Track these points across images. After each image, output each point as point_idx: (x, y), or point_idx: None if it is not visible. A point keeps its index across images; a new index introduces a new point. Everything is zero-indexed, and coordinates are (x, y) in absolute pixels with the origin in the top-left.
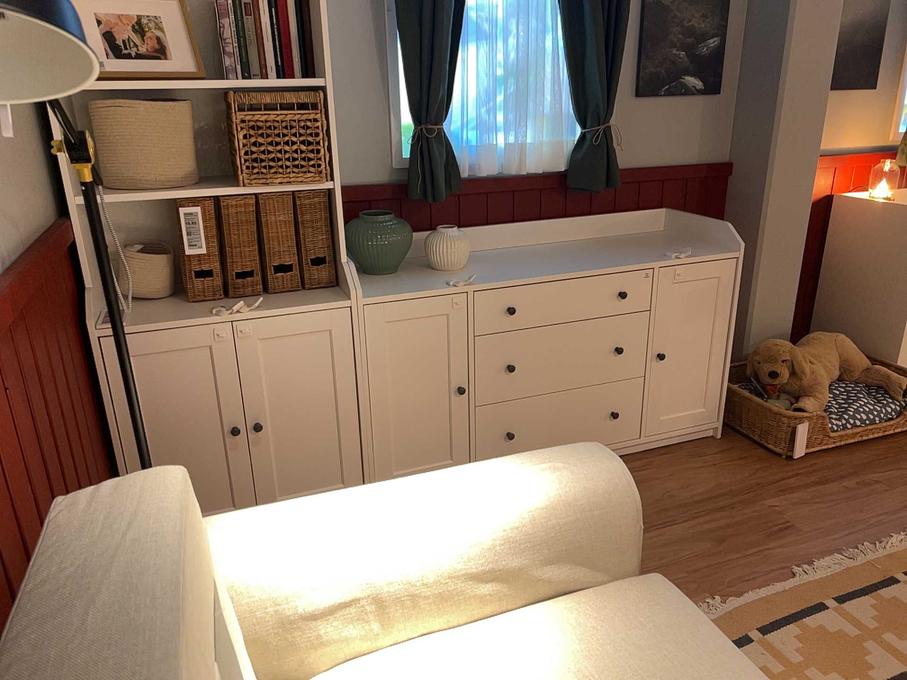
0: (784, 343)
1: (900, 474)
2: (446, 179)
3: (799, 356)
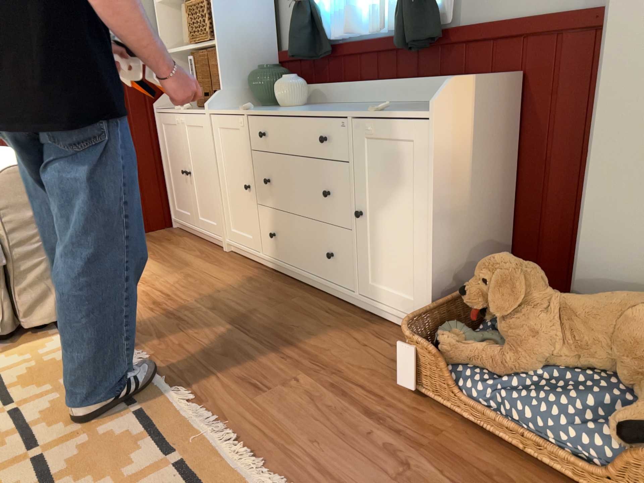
0: (521, 264)
1: None
2: (308, 42)
3: (515, 283)
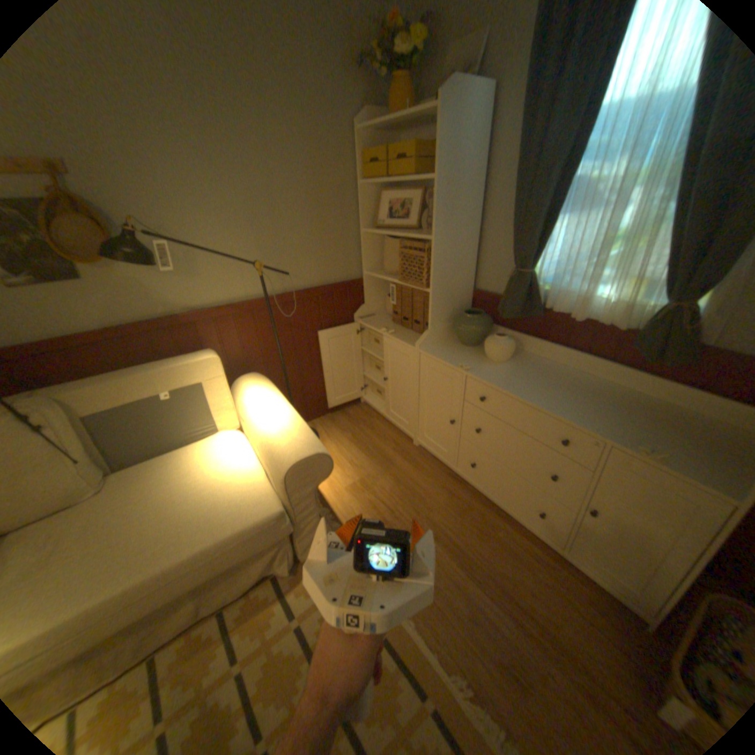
0: None
1: None
2: (524, 305)
3: None
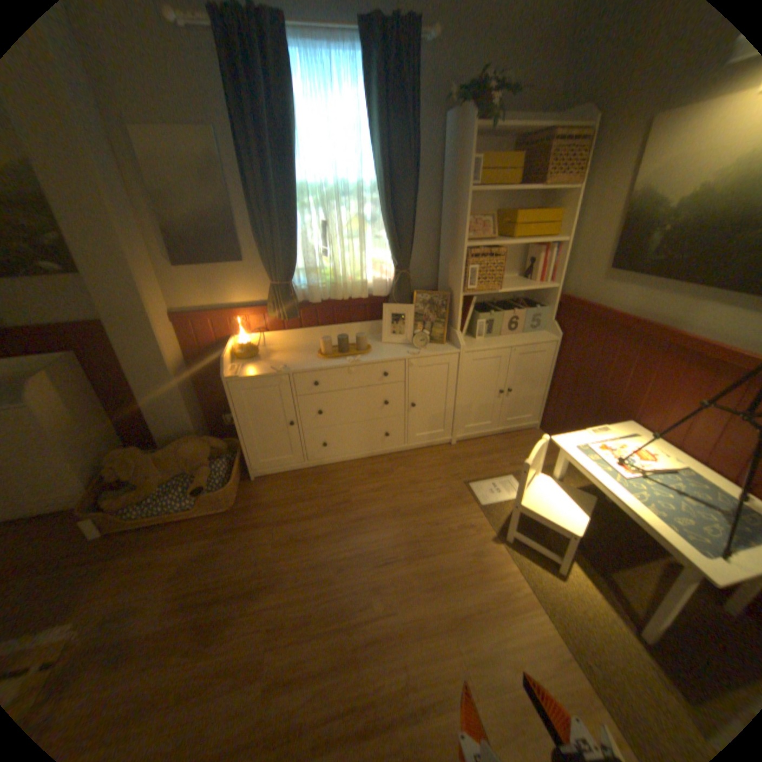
0: (125, 453)
1: (145, 560)
2: None
3: (127, 463)
